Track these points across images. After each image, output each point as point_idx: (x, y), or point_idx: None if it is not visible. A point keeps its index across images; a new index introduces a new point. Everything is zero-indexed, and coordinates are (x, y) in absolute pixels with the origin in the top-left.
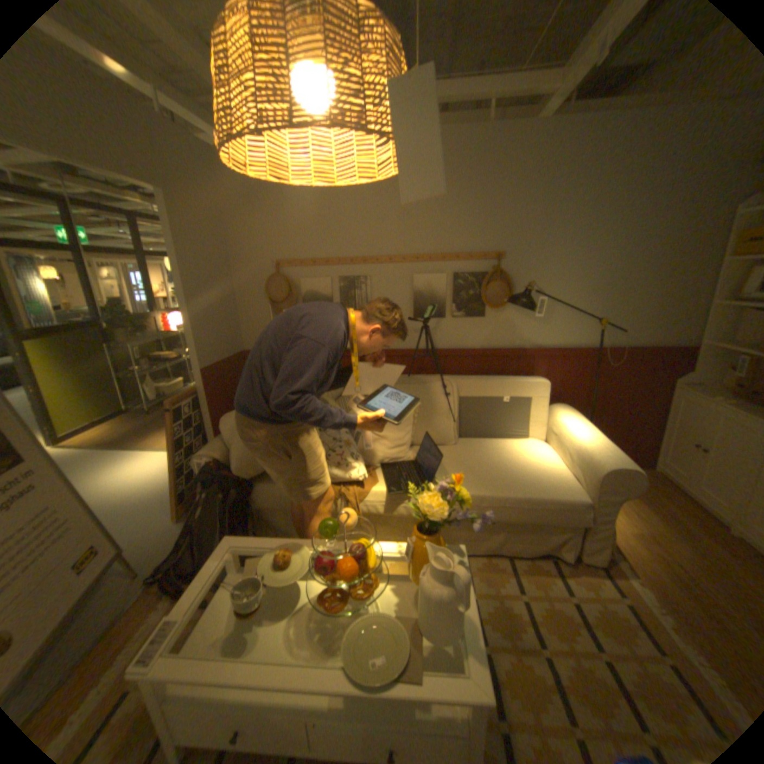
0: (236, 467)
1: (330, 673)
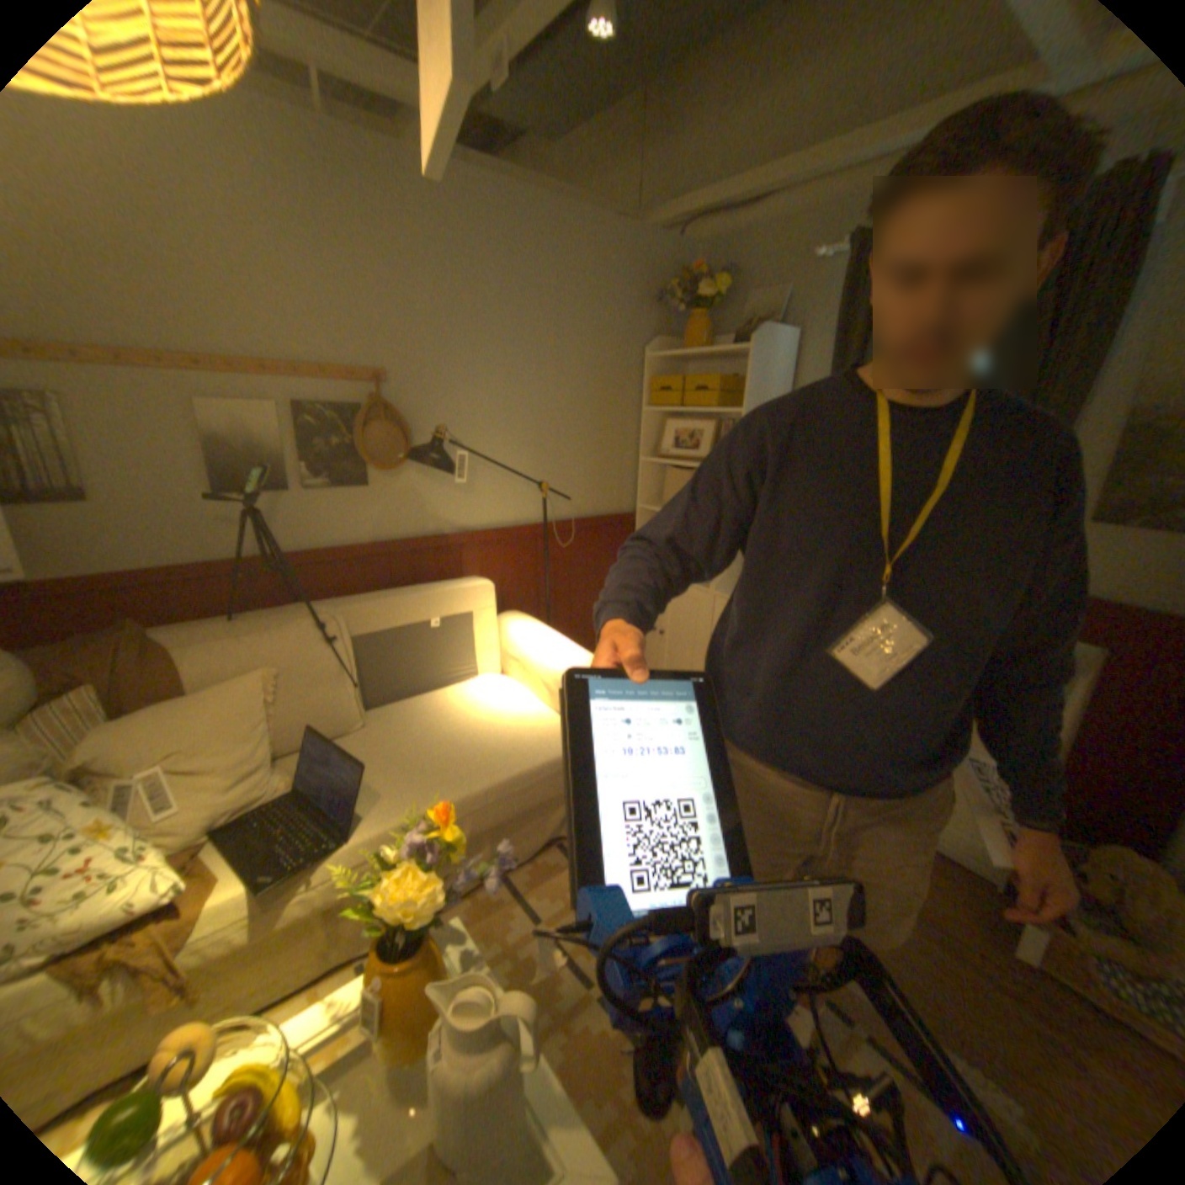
0: None
1: None
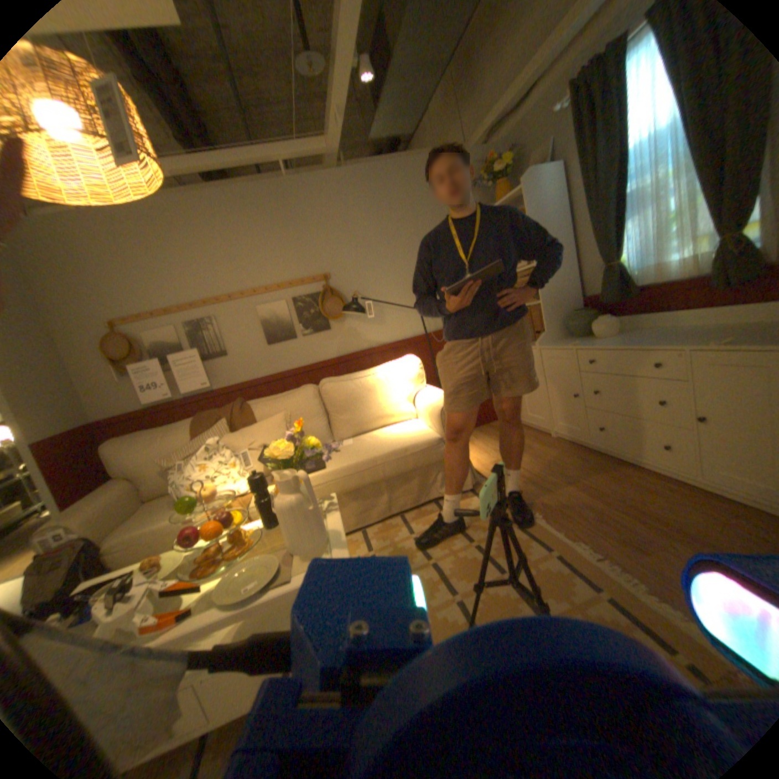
0: (94, 532)
1: (202, 615)
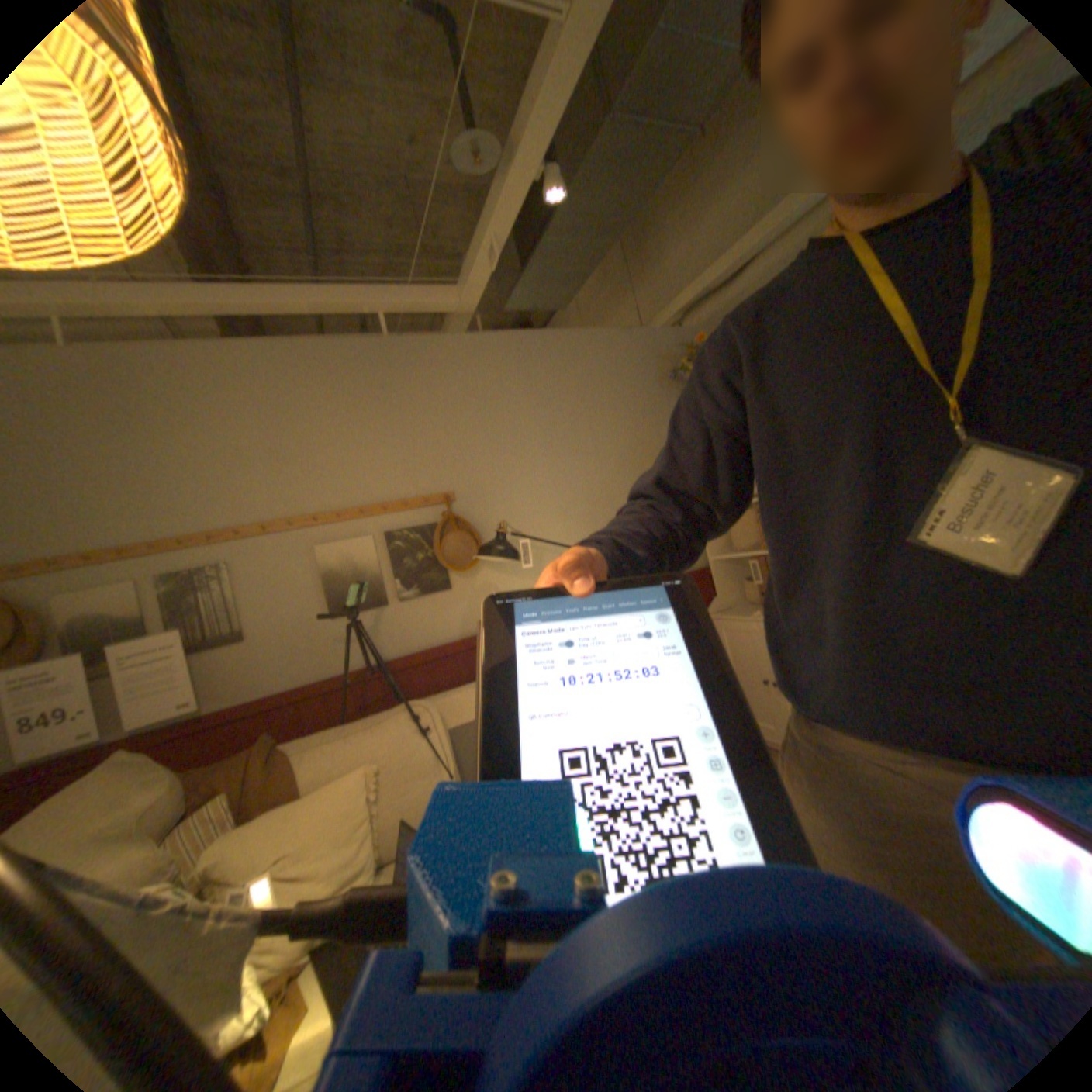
0: None
1: None
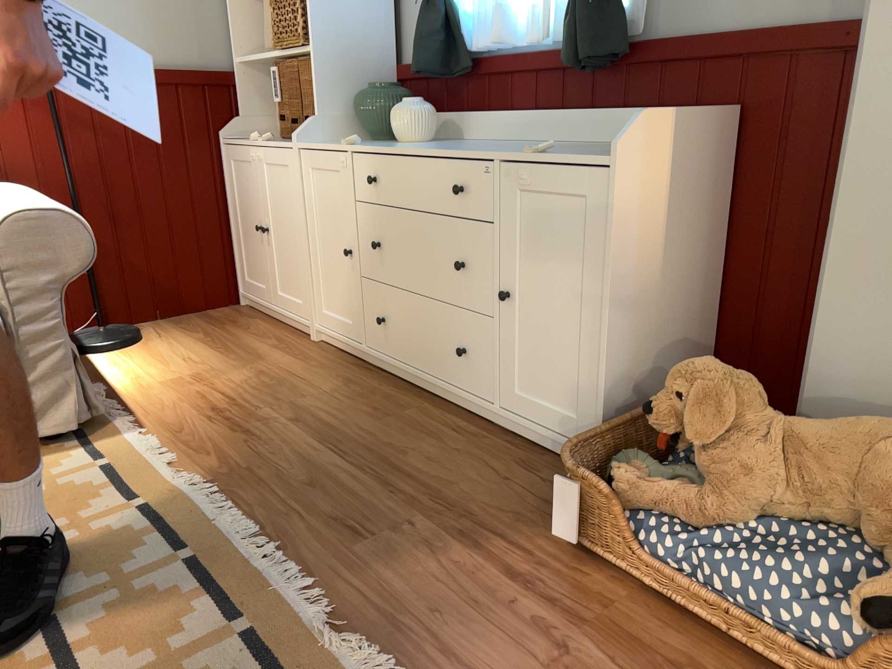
0: None
1: None
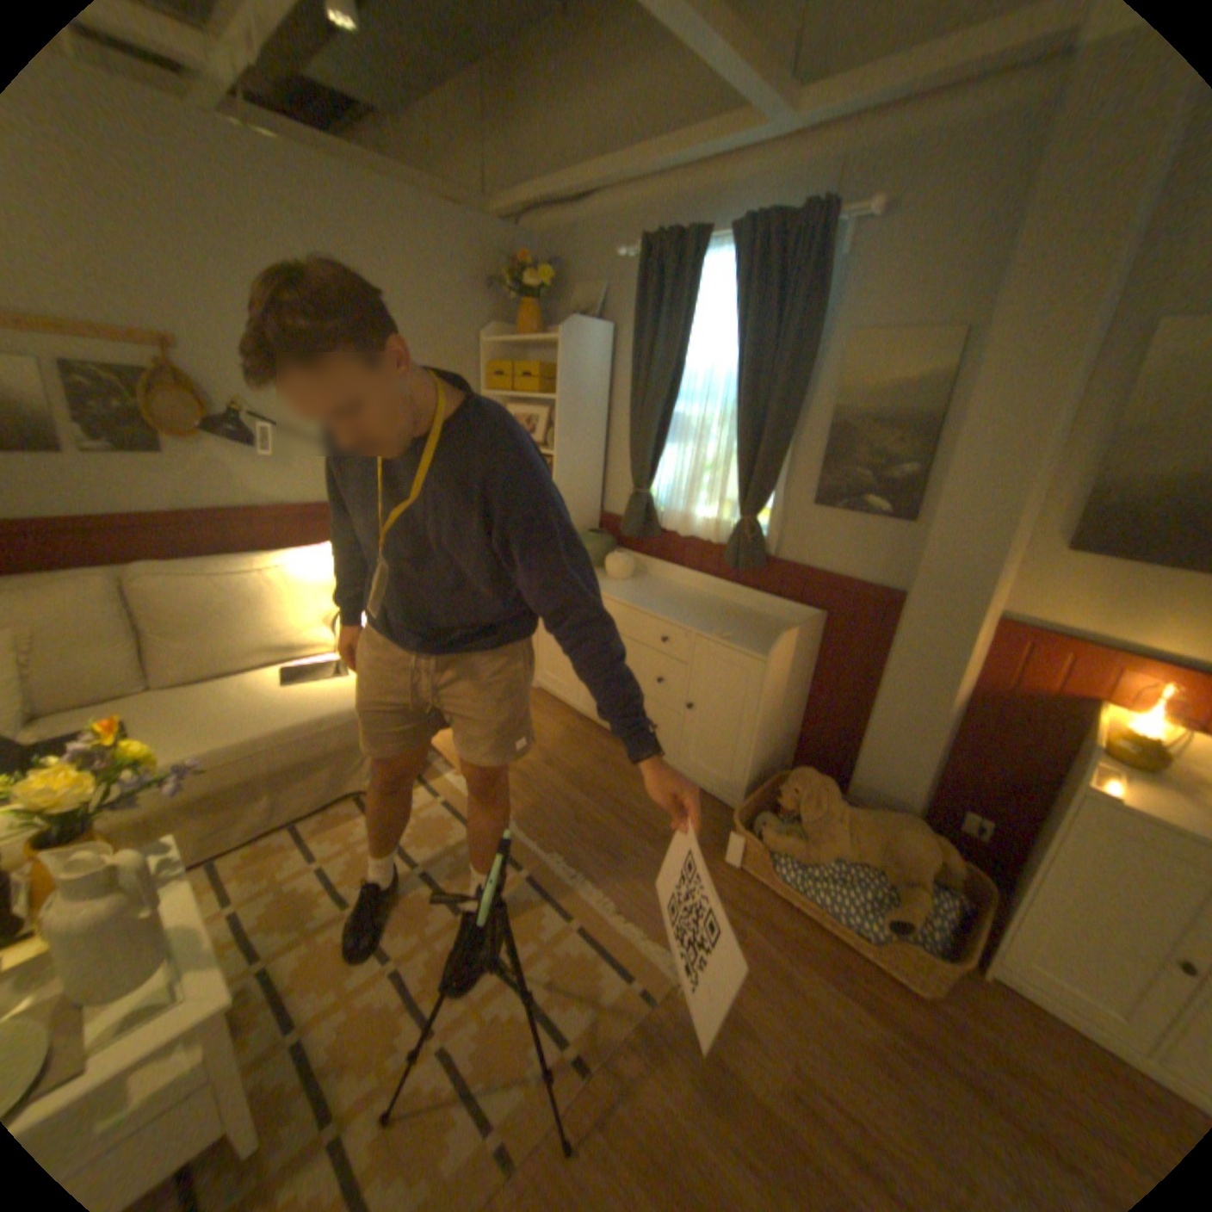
0: None
1: None
